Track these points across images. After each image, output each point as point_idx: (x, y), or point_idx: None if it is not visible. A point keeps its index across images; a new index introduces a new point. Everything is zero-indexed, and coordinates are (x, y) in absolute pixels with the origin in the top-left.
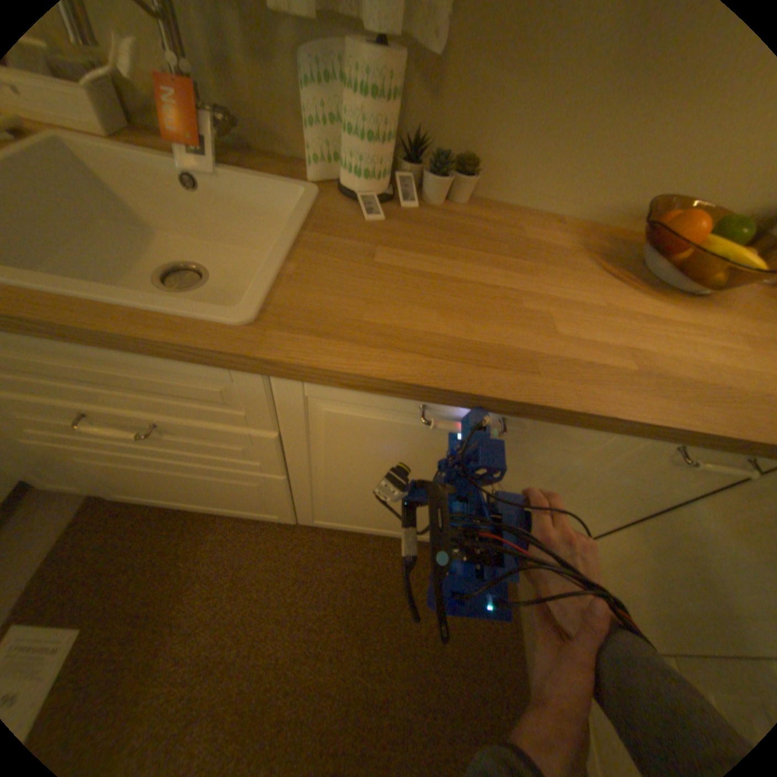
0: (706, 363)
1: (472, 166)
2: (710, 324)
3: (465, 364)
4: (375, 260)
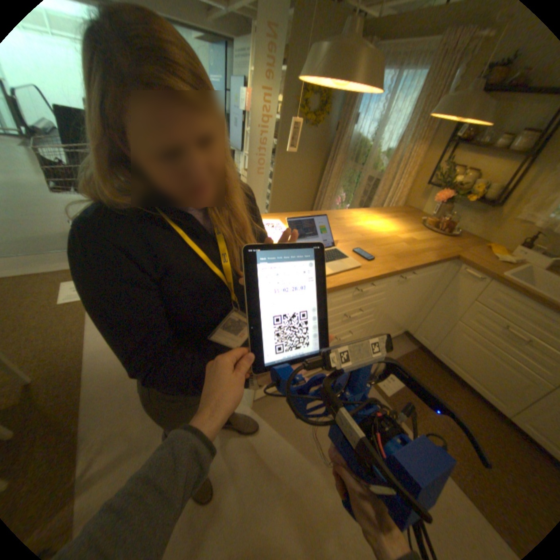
0: None
1: None
2: None
3: None
4: None
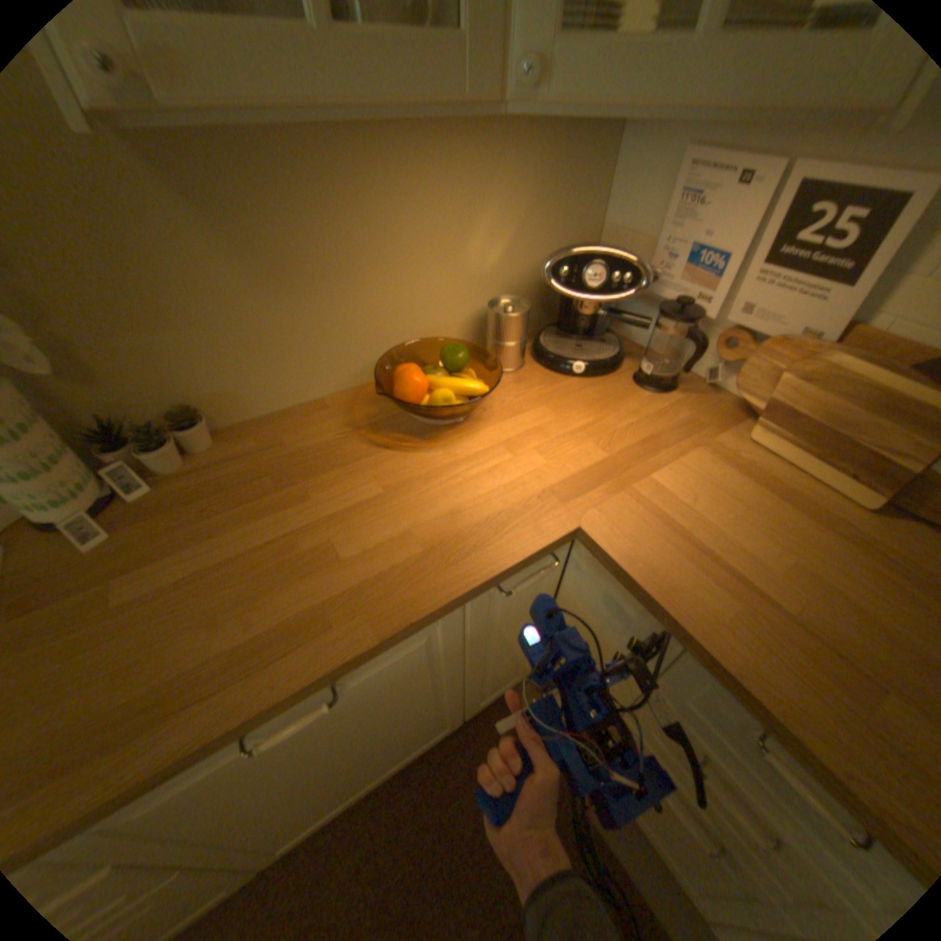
0: (477, 498)
1: (186, 419)
2: (475, 449)
3: (249, 678)
4: (109, 606)
